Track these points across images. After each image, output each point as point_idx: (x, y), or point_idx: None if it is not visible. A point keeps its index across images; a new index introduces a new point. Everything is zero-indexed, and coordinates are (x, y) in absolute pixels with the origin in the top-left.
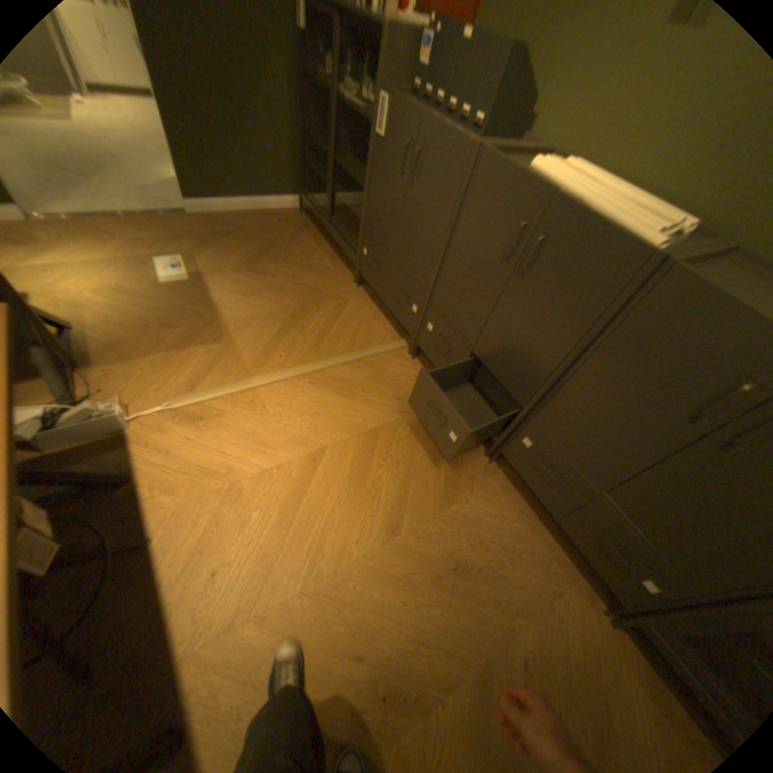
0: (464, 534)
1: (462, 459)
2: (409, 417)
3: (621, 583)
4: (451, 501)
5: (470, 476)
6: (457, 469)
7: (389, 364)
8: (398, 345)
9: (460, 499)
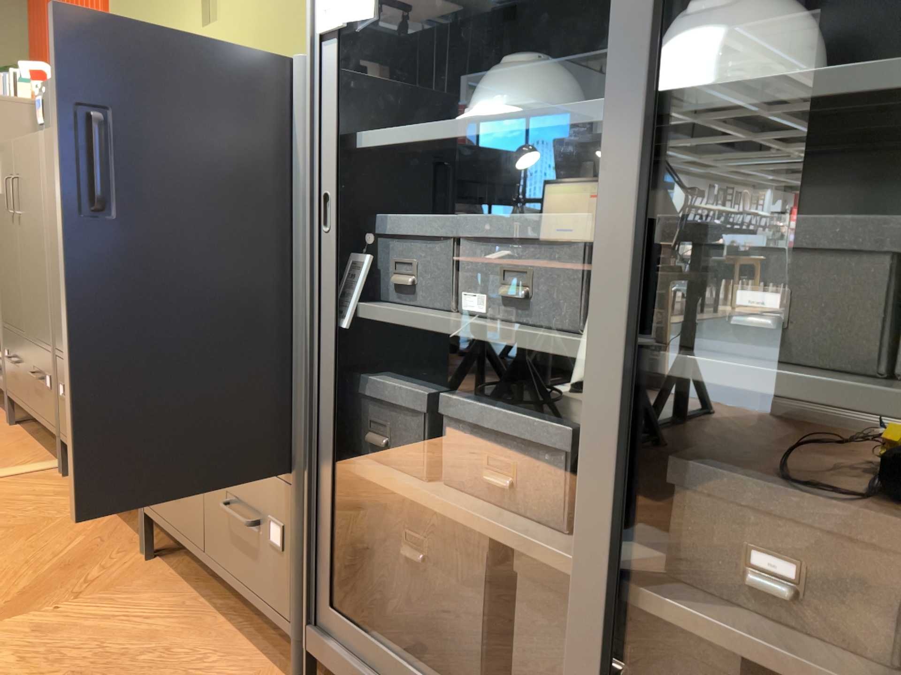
0: (11, 654)
1: (84, 565)
2: (1, 534)
3: (269, 586)
4: (14, 617)
5: (86, 583)
6: (63, 578)
7: (8, 487)
8: (42, 465)
9: (40, 612)
